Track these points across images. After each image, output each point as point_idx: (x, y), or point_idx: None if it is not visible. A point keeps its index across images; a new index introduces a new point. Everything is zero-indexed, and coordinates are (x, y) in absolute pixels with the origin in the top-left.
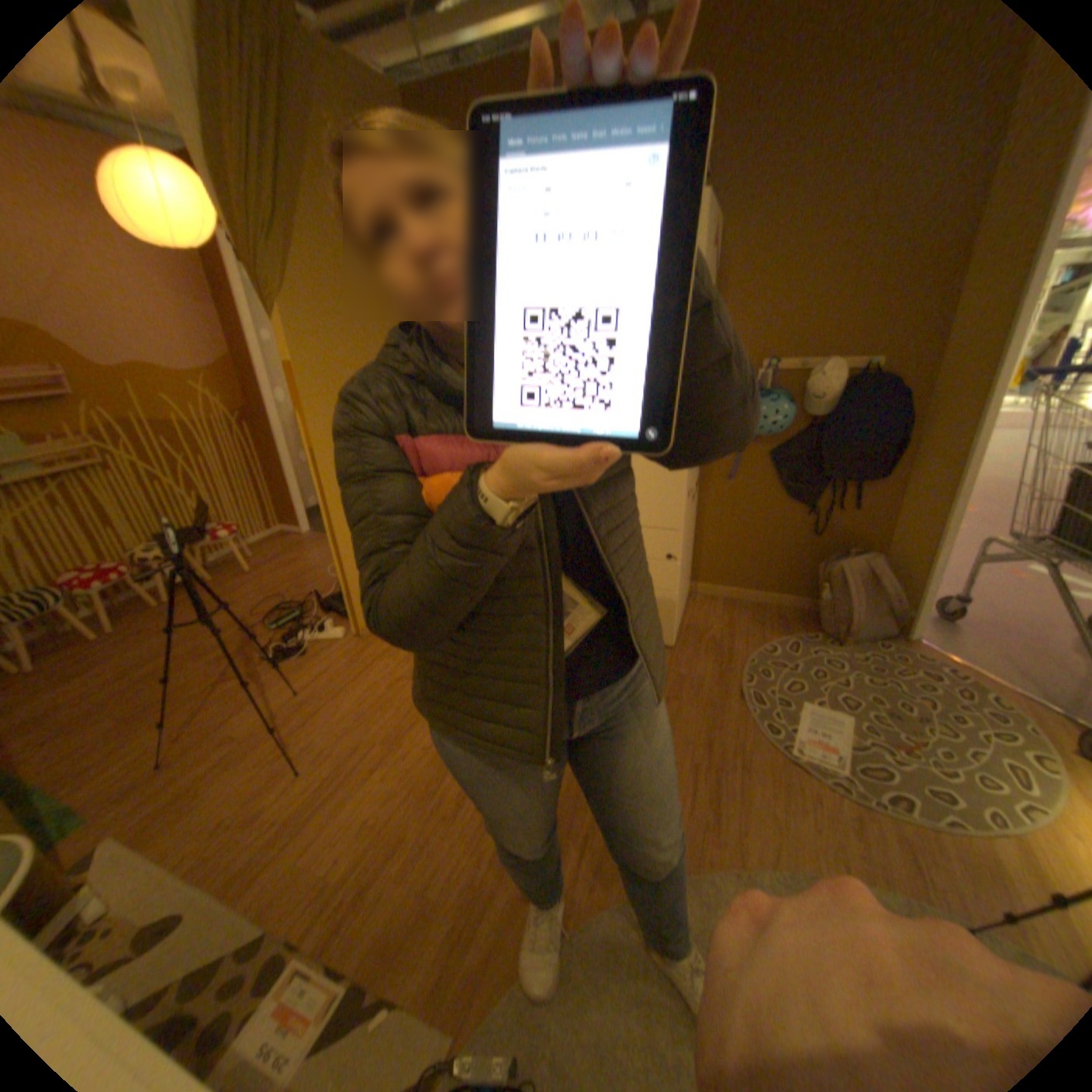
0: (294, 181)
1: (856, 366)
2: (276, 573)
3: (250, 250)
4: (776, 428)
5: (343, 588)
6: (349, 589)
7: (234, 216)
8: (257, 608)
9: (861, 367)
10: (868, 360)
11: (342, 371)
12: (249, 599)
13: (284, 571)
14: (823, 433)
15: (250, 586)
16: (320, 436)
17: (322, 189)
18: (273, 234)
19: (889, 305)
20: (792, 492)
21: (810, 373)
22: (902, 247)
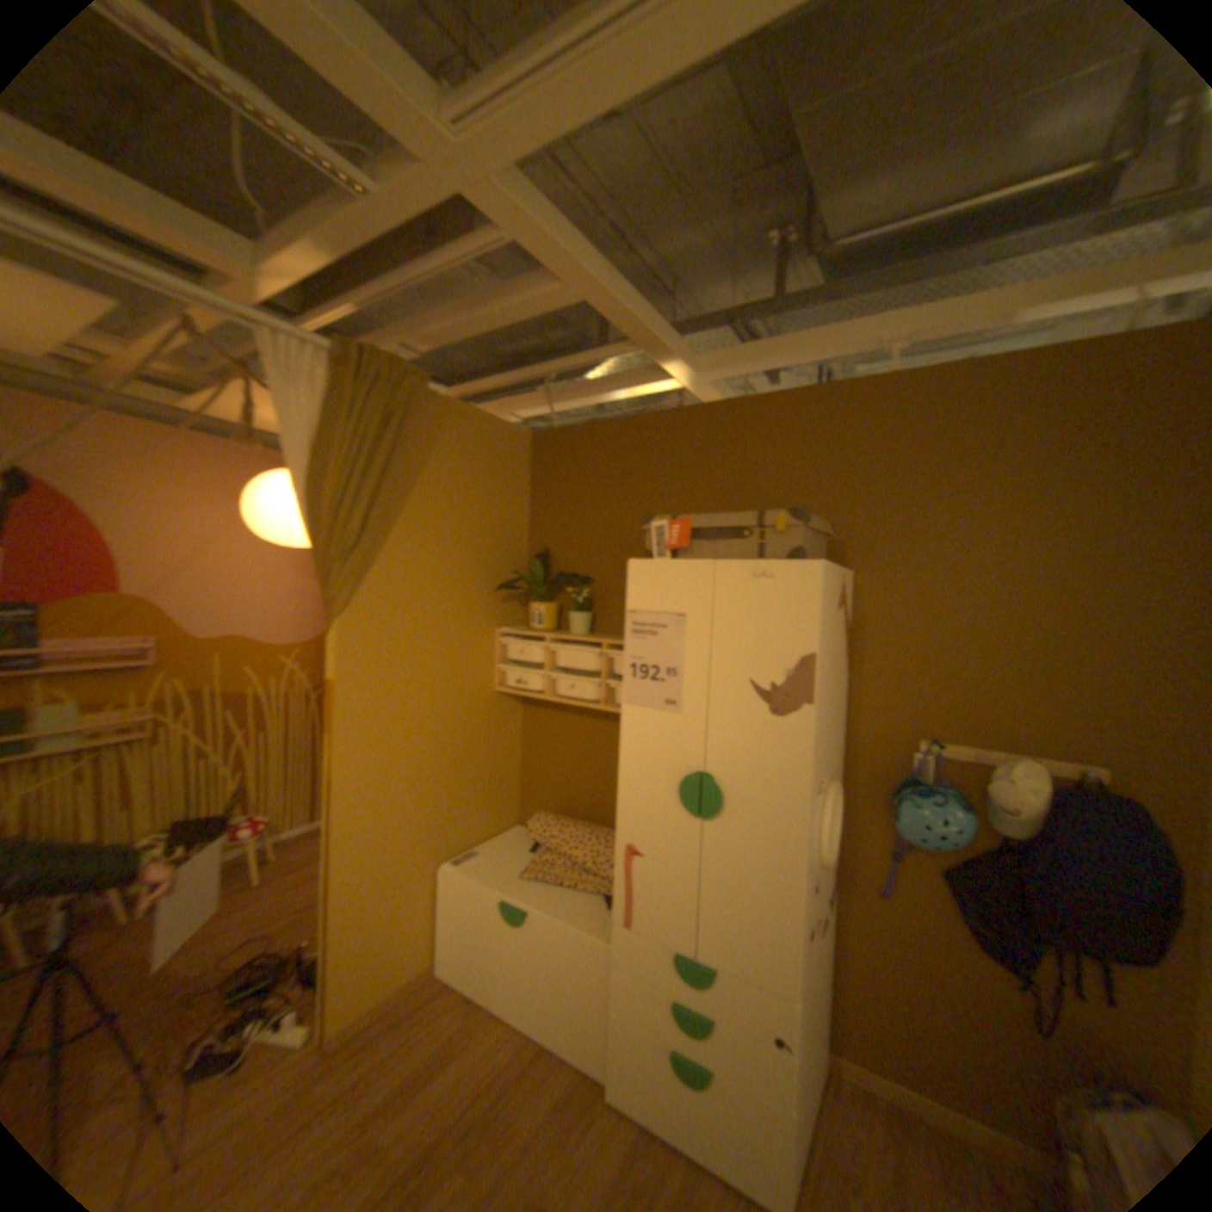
0: (393, 514)
1: (1062, 778)
2: (283, 901)
3: (323, 575)
4: (948, 849)
5: (318, 974)
6: (326, 977)
7: (317, 545)
8: (228, 962)
9: (1071, 781)
10: (1081, 773)
11: (396, 692)
12: (228, 942)
13: (293, 900)
14: (1026, 872)
15: (243, 916)
16: (344, 768)
17: (424, 519)
18: (351, 562)
19: (1099, 705)
20: (986, 949)
21: (992, 777)
22: (1103, 636)
